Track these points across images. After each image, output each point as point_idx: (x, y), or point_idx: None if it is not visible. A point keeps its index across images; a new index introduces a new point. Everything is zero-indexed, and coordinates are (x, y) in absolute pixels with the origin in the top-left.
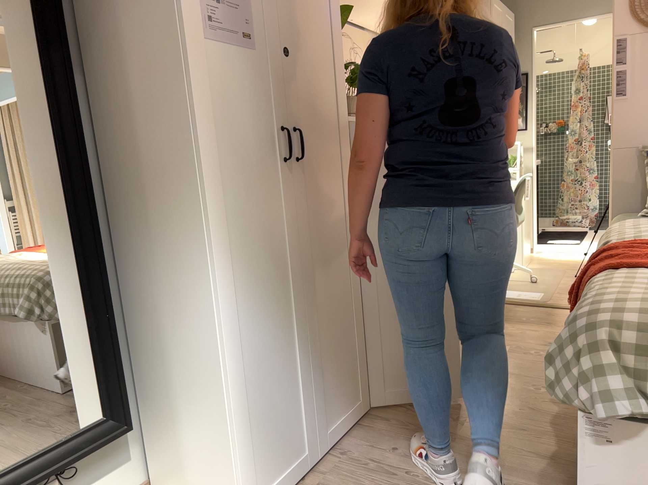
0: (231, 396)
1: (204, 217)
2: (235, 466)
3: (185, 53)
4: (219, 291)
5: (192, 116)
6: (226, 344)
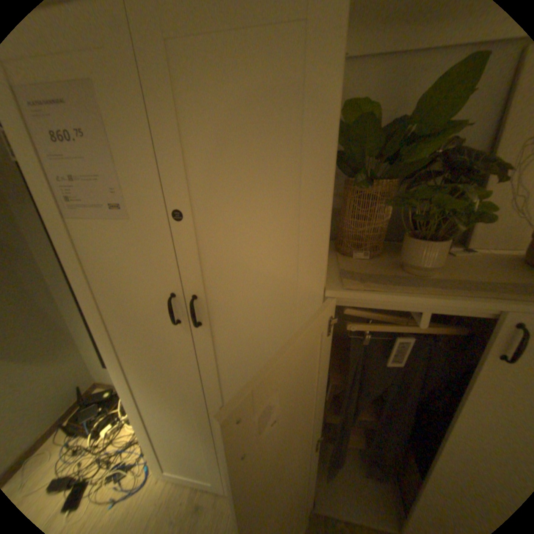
0: (137, 427)
1: (96, 341)
2: (144, 452)
3: (50, 235)
4: (117, 380)
5: (70, 280)
6: (128, 405)
